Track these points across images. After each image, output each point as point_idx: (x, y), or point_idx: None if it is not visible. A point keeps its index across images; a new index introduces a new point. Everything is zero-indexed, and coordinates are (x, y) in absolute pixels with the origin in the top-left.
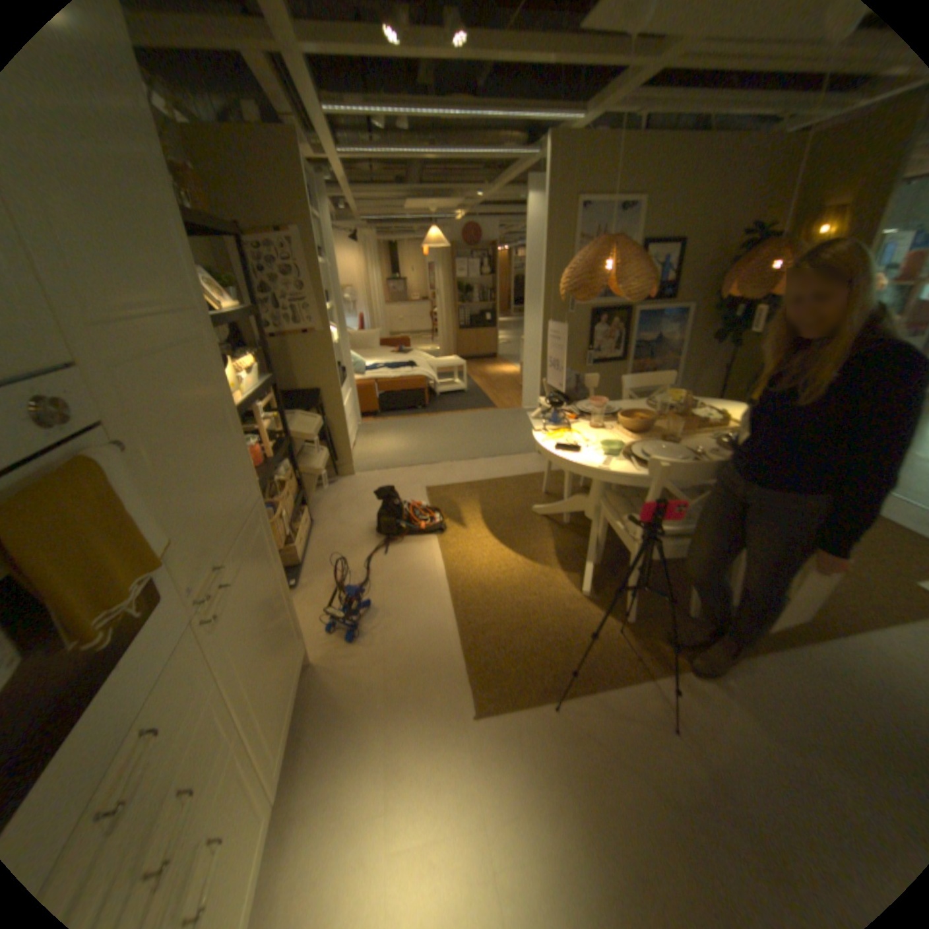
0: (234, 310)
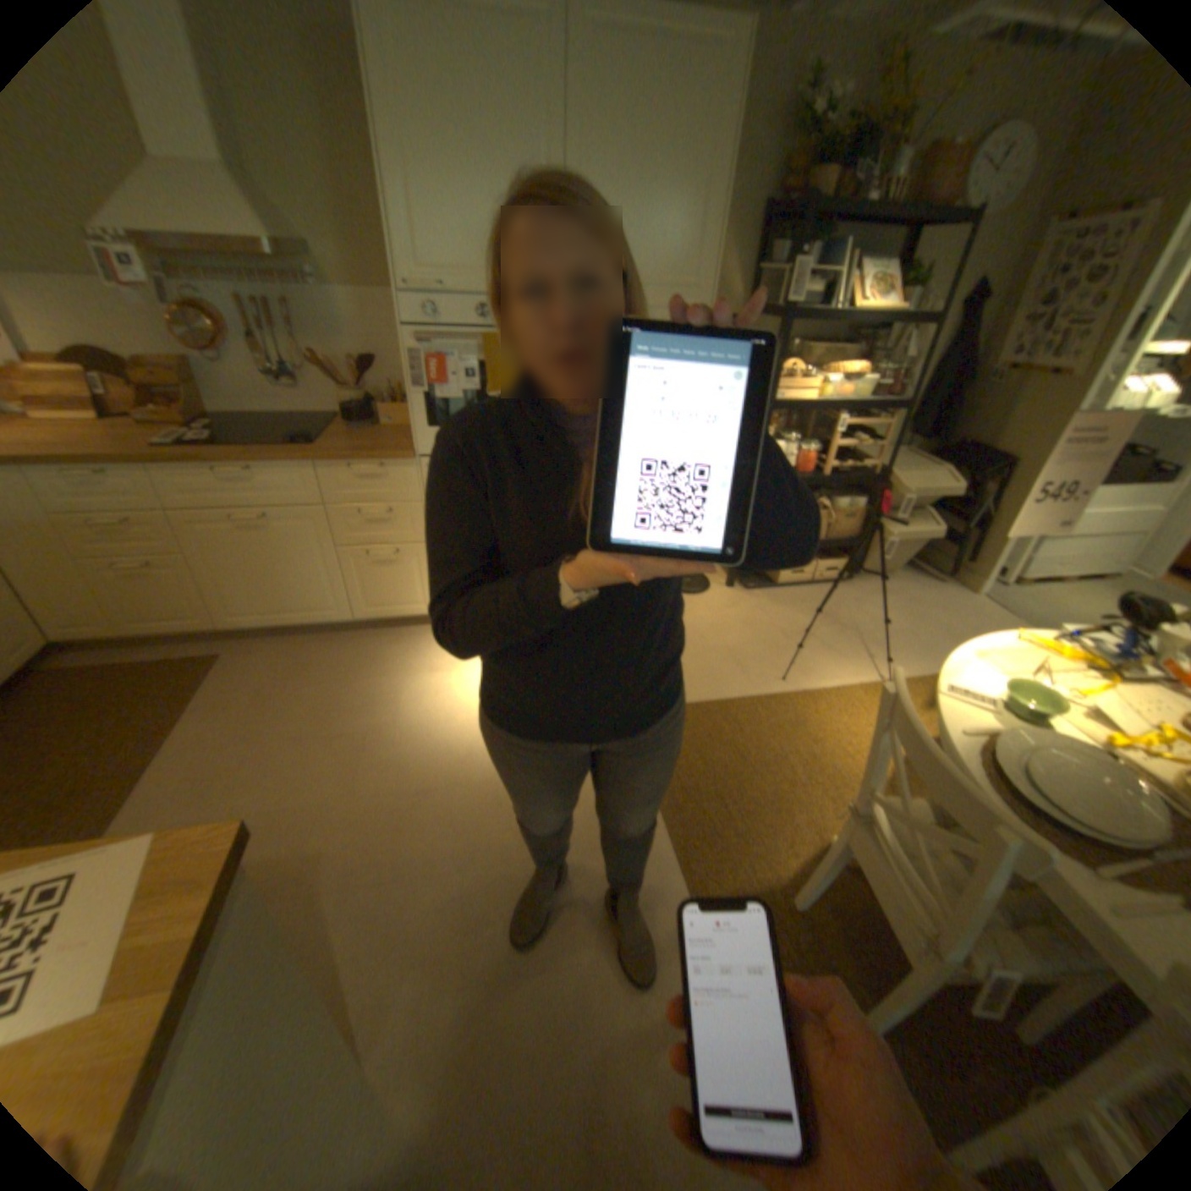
0: (889, 308)
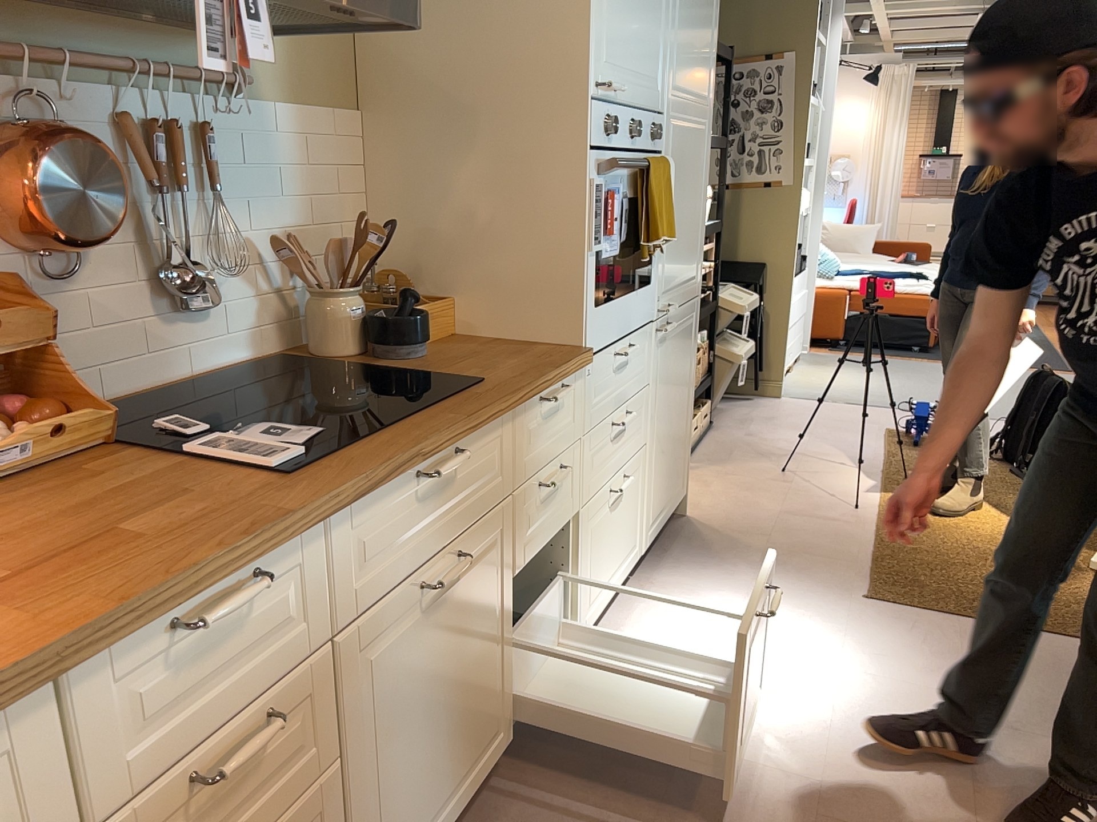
0: None
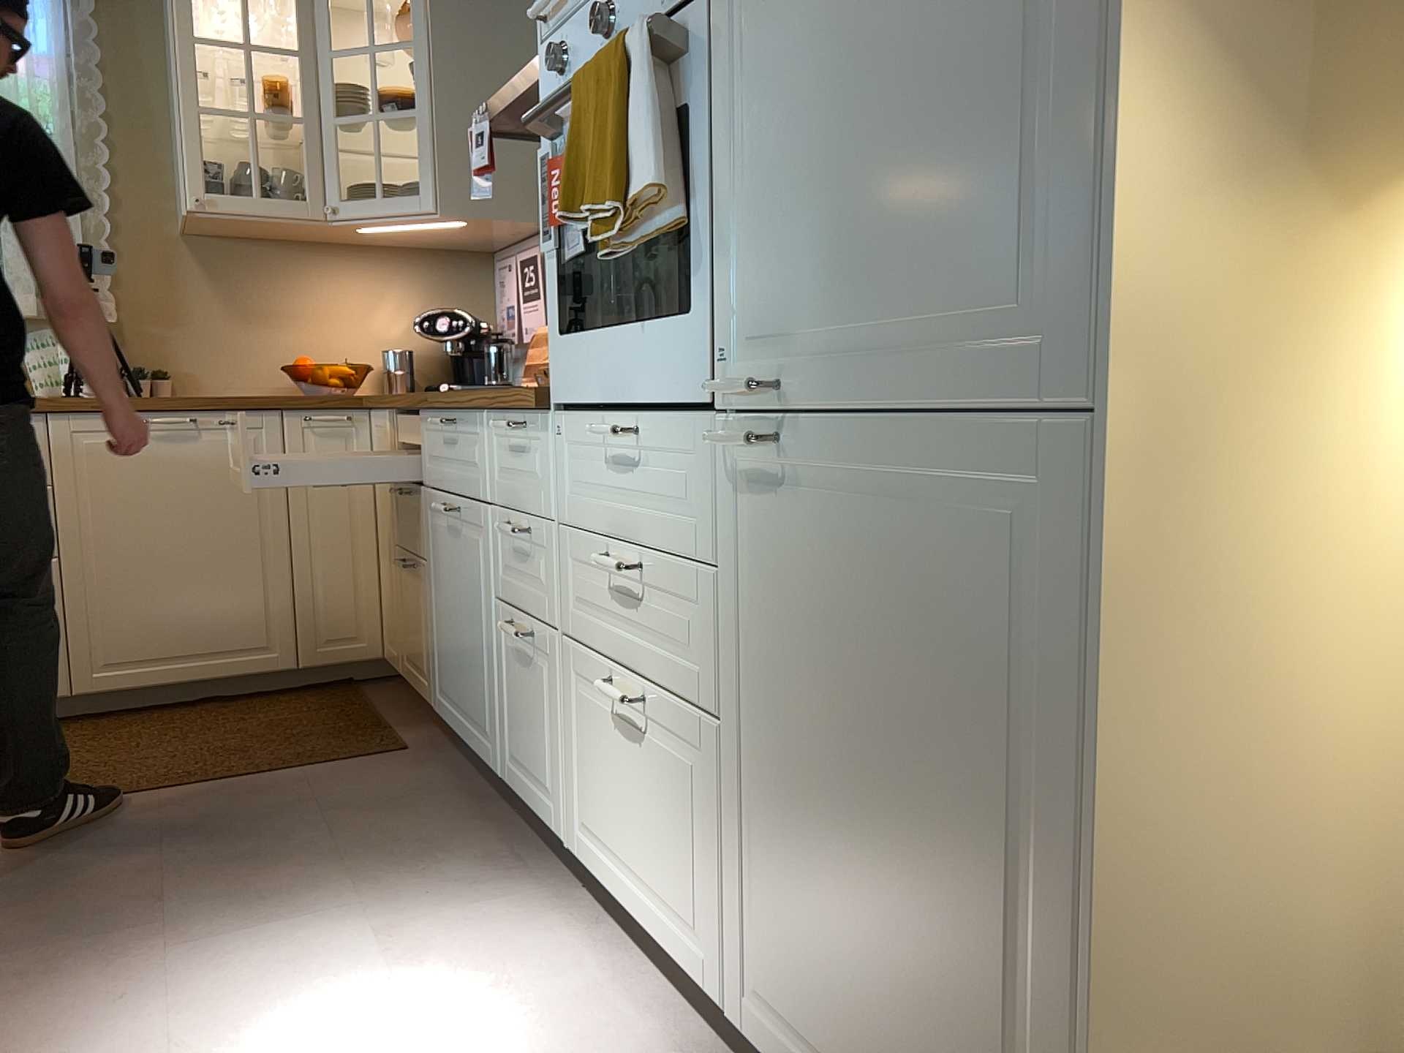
0: None
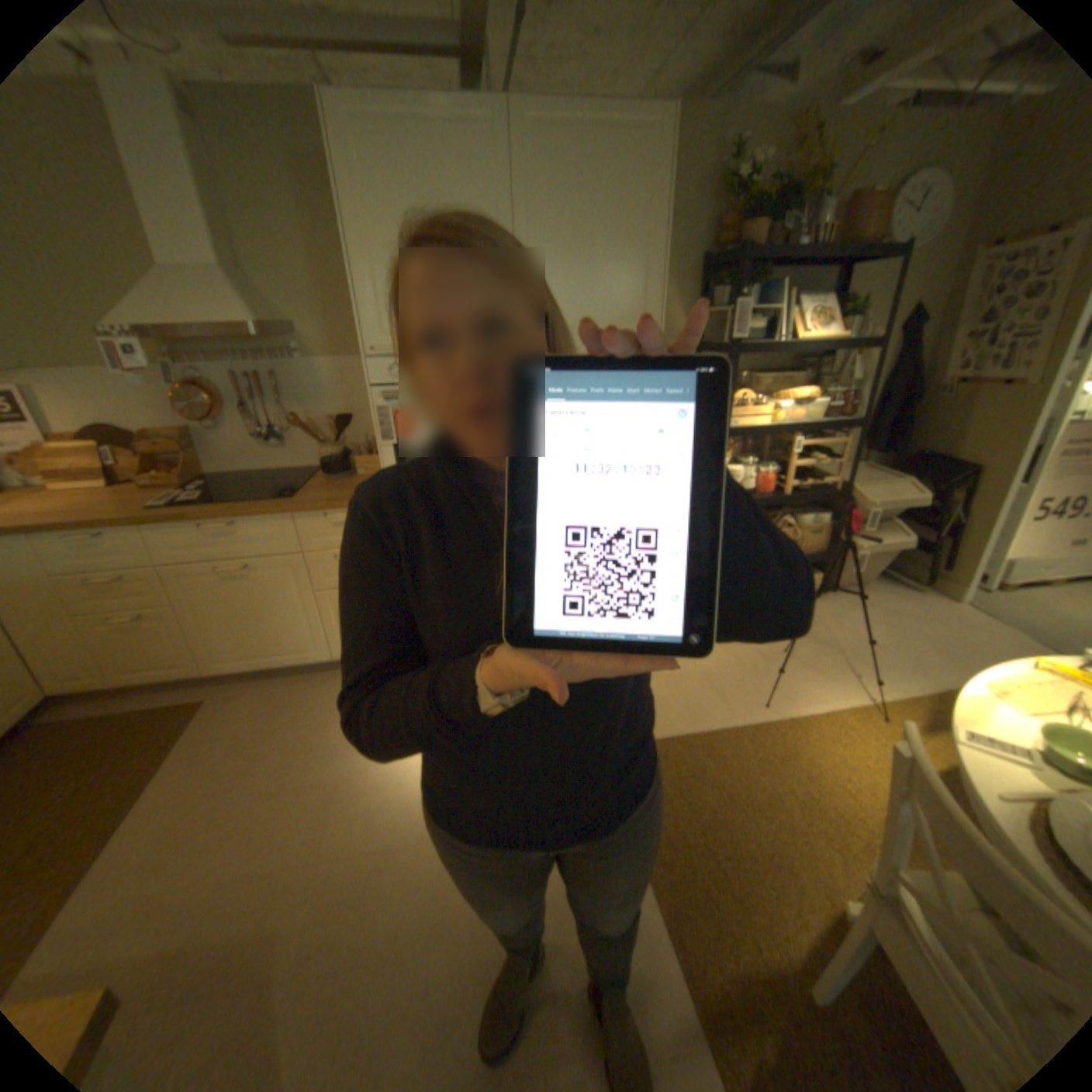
0: (833, 336)
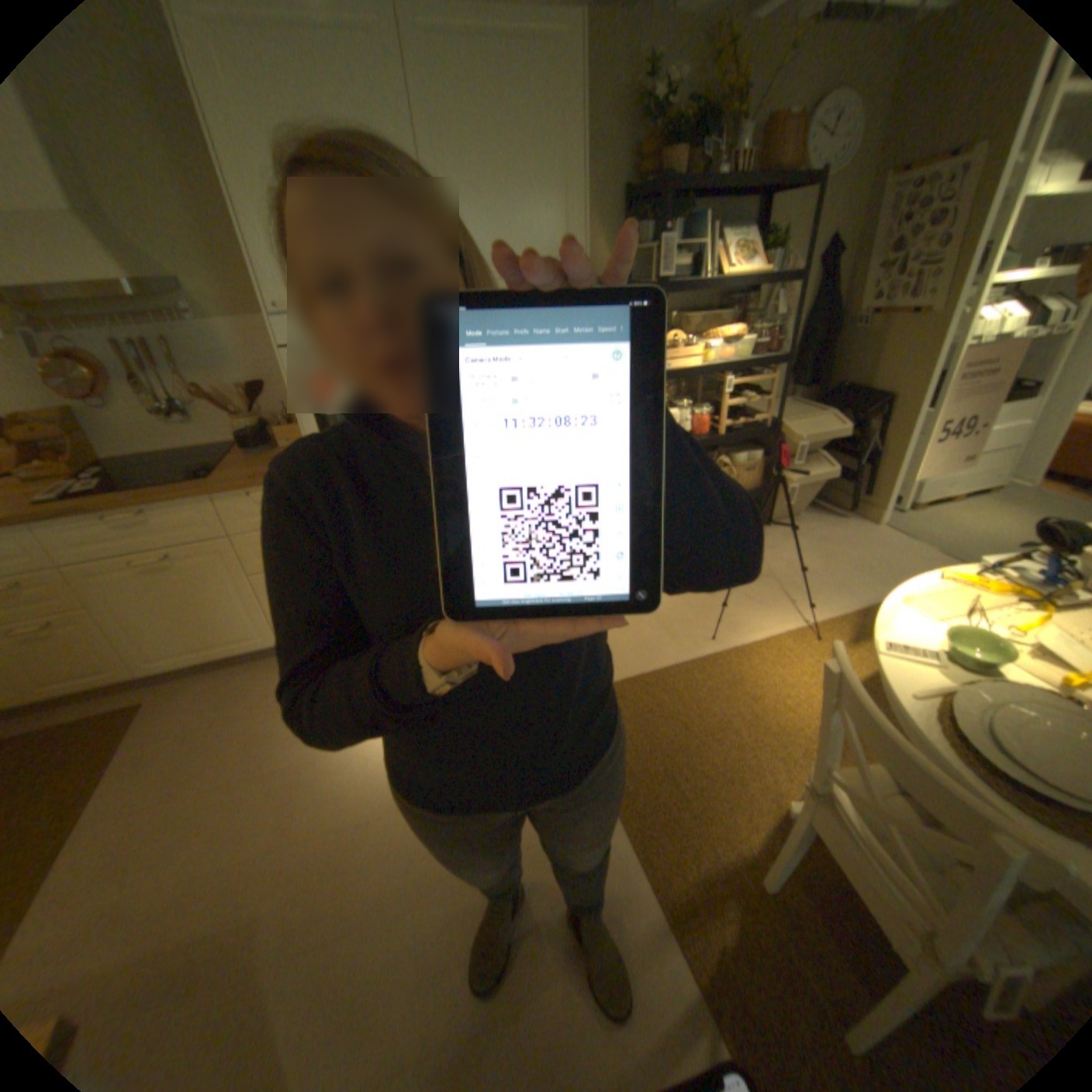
0: (756, 271)
